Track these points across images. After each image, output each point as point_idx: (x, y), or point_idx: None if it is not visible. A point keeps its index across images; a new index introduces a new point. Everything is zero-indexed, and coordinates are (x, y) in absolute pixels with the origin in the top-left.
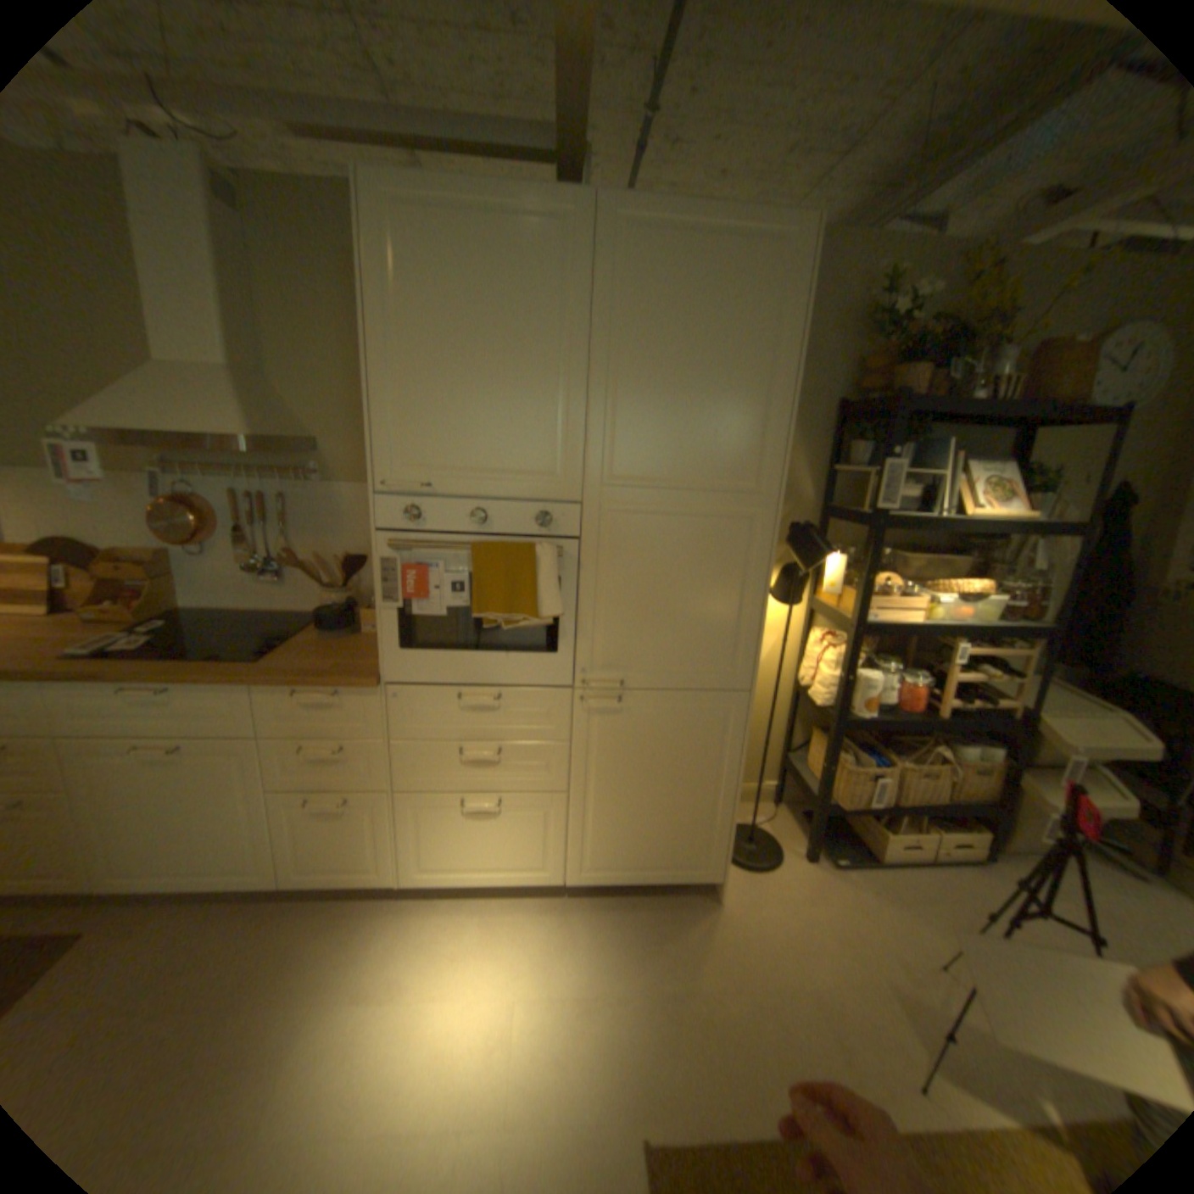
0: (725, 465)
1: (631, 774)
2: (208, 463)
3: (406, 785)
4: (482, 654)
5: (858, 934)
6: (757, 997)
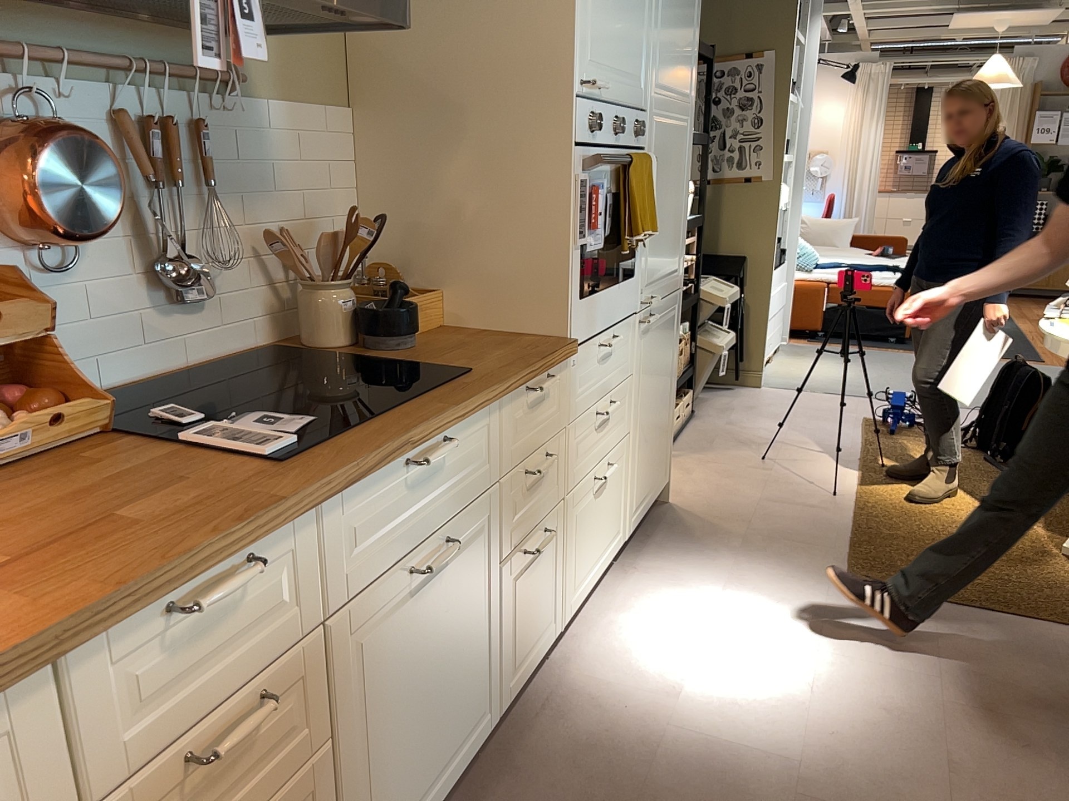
0: (685, 79)
1: (651, 392)
2: (67, 48)
3: (573, 480)
4: (611, 289)
5: (723, 469)
6: (754, 516)
